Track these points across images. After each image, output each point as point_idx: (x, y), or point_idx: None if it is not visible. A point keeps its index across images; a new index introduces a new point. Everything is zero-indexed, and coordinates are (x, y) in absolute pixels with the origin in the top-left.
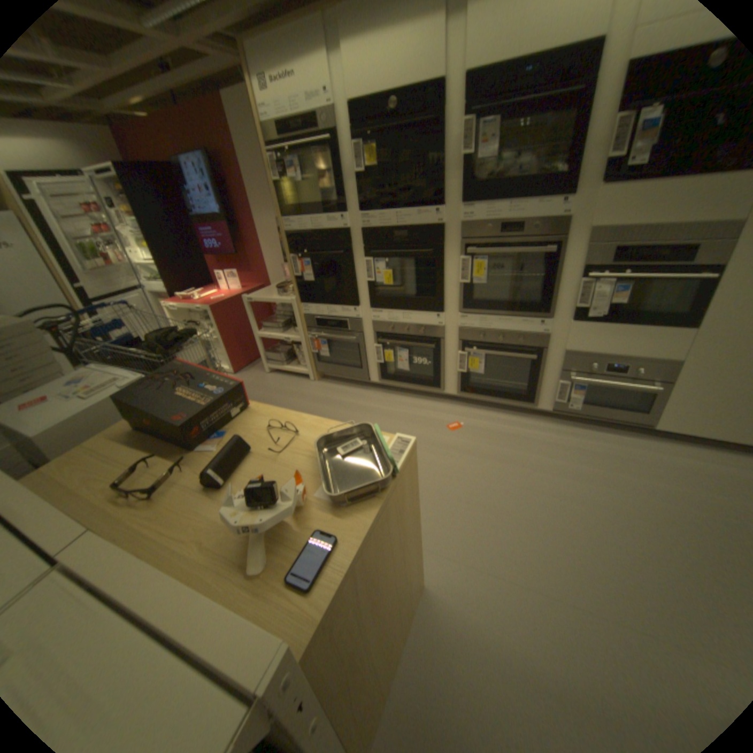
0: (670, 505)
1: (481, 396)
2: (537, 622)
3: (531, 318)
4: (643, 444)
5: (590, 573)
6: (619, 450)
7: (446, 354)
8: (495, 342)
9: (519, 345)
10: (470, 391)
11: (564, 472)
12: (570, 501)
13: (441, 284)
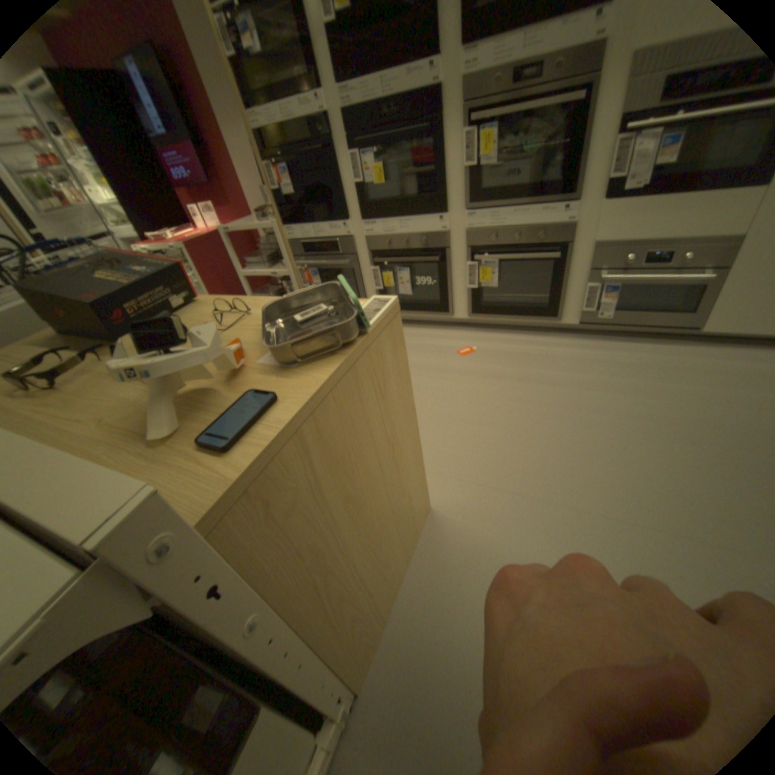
0: (720, 407)
1: (497, 315)
2: (561, 532)
3: (555, 201)
4: (687, 350)
5: (624, 481)
6: (658, 358)
7: (454, 267)
8: (511, 242)
9: (540, 241)
10: (483, 310)
11: (592, 384)
12: (600, 412)
13: (443, 171)
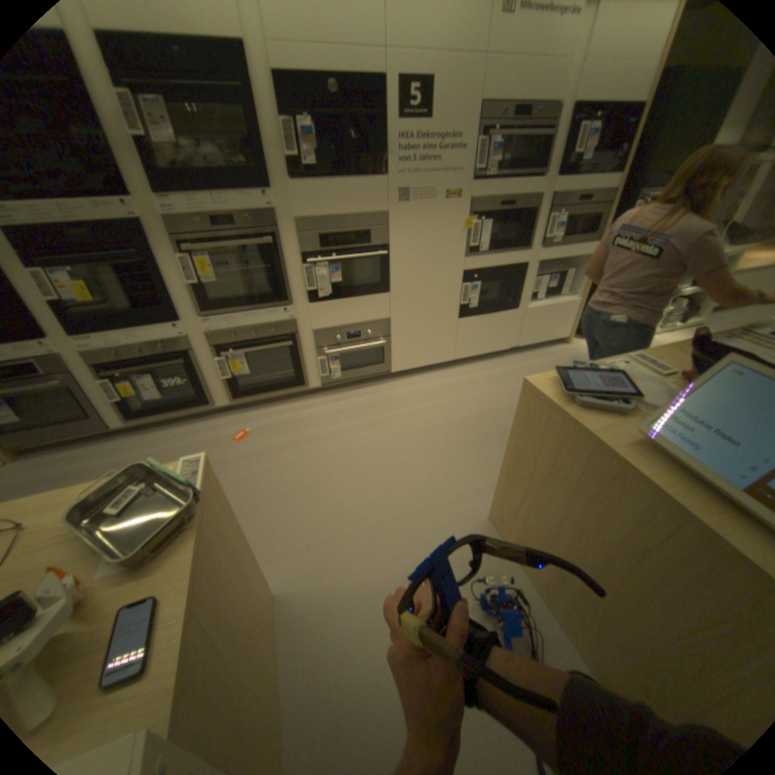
0: (415, 420)
1: (256, 396)
2: (370, 551)
3: (274, 308)
4: (387, 387)
5: (389, 493)
6: (375, 397)
7: (201, 366)
8: (249, 339)
9: (272, 336)
10: (243, 396)
11: (347, 431)
12: (359, 450)
13: (164, 290)
